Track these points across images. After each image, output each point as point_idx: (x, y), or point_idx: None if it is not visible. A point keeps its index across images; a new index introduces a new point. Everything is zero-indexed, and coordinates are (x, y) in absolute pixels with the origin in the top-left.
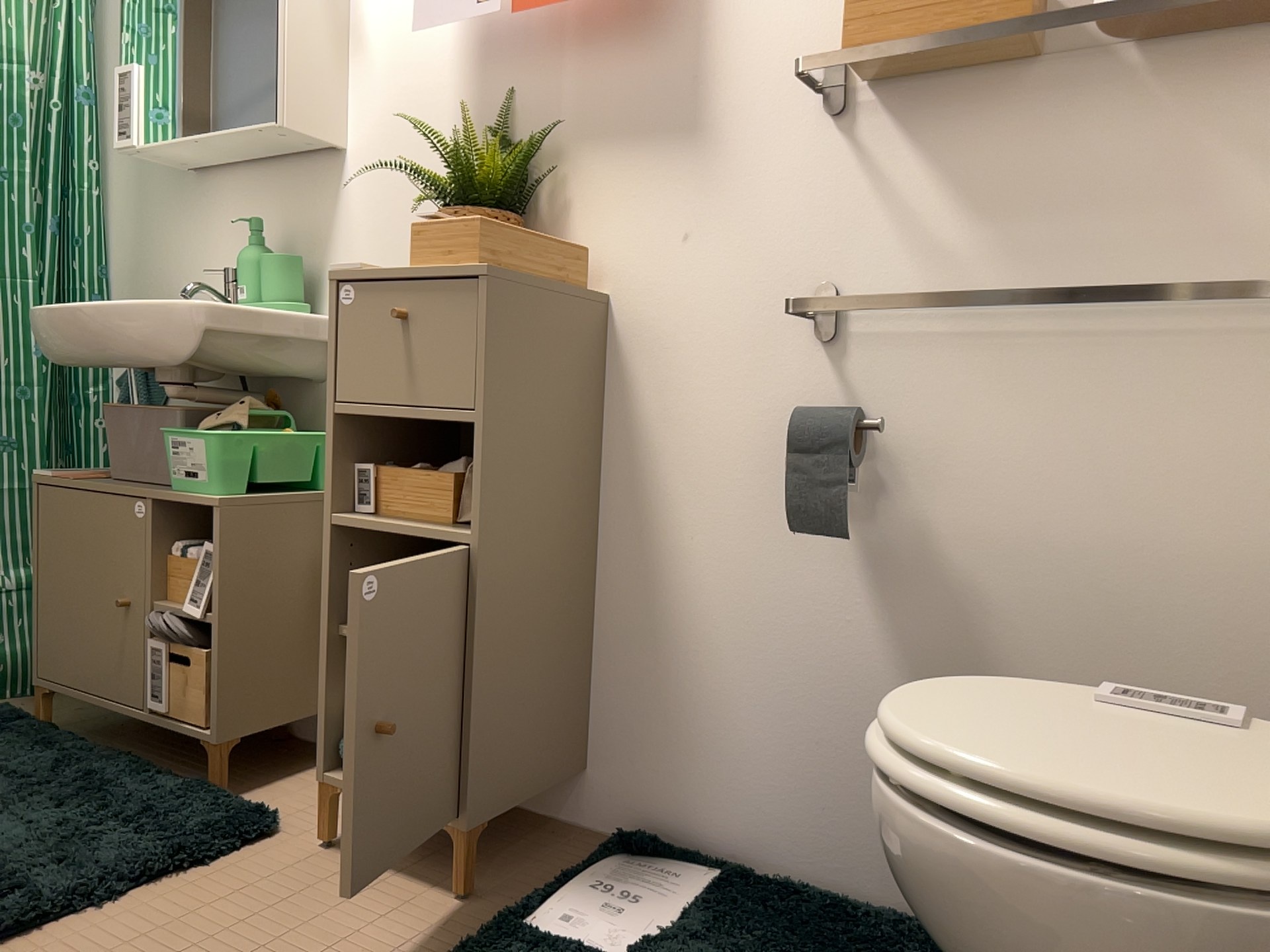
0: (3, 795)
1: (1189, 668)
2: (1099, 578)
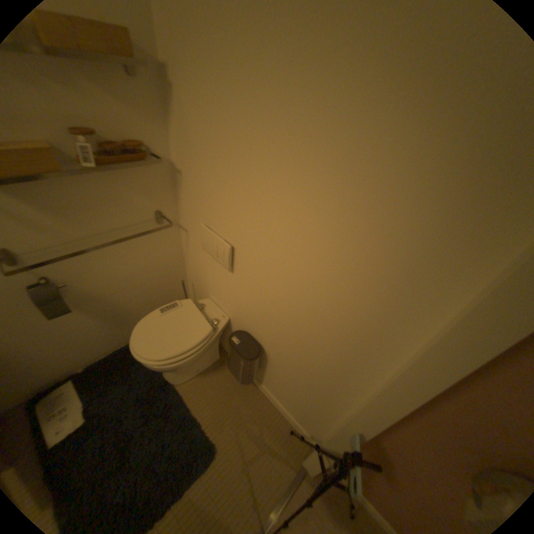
0: None
1: (150, 284)
2: (128, 280)
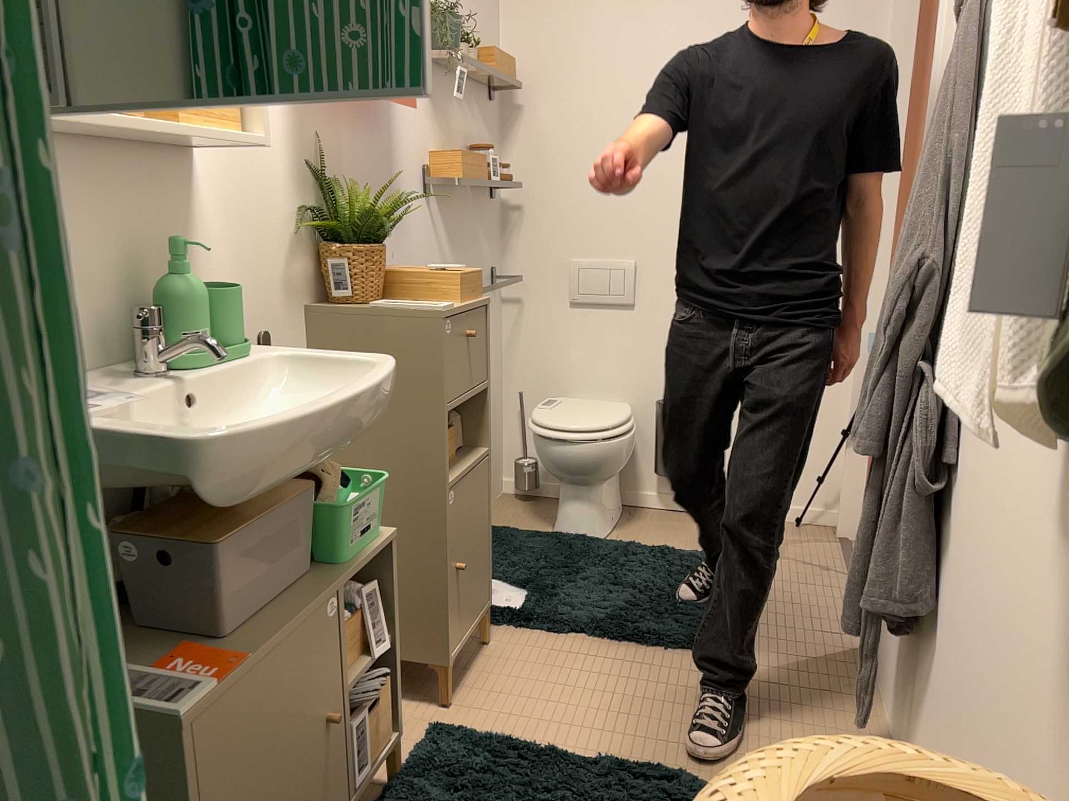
0: None
1: None
2: None
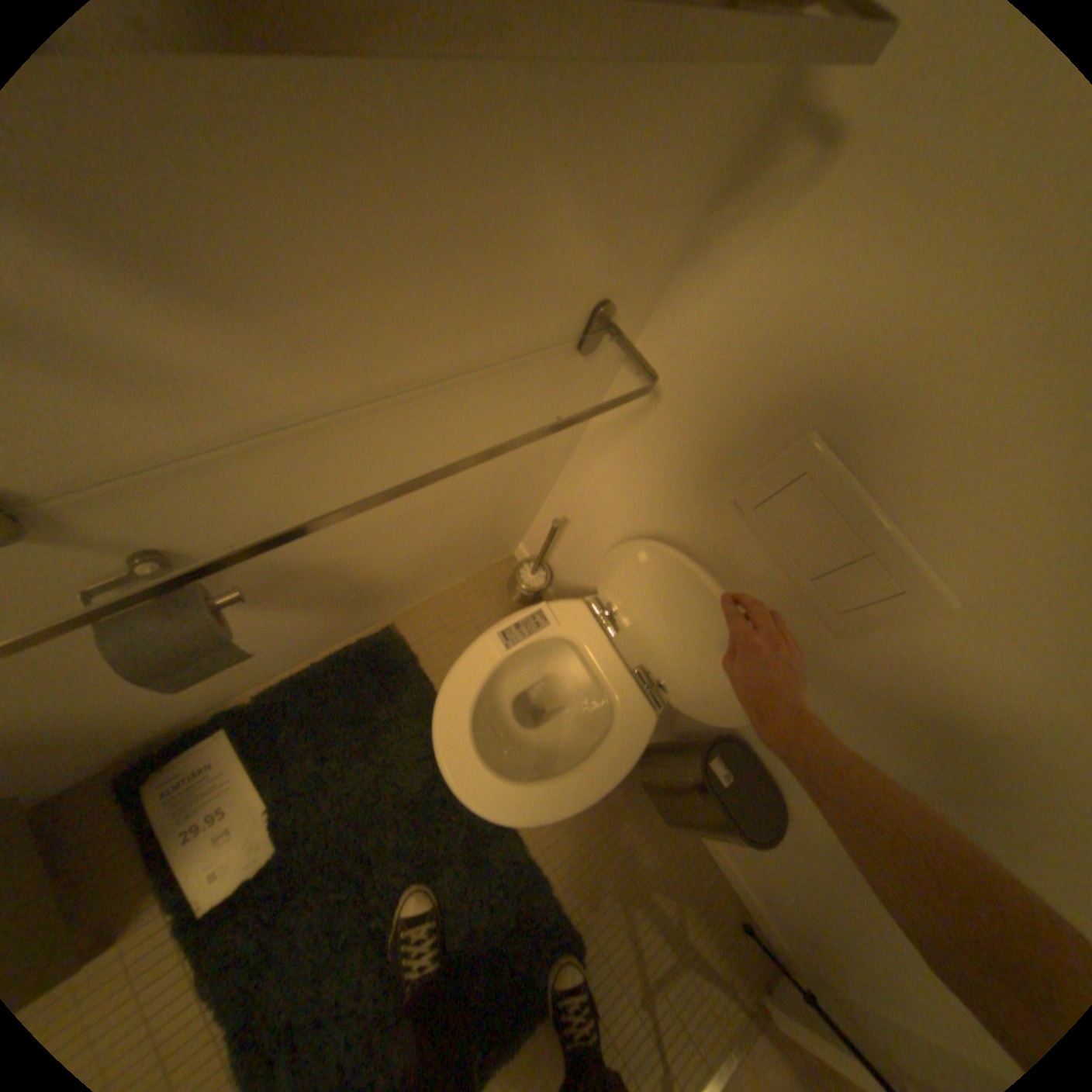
0: None
1: (464, 515)
2: (418, 513)
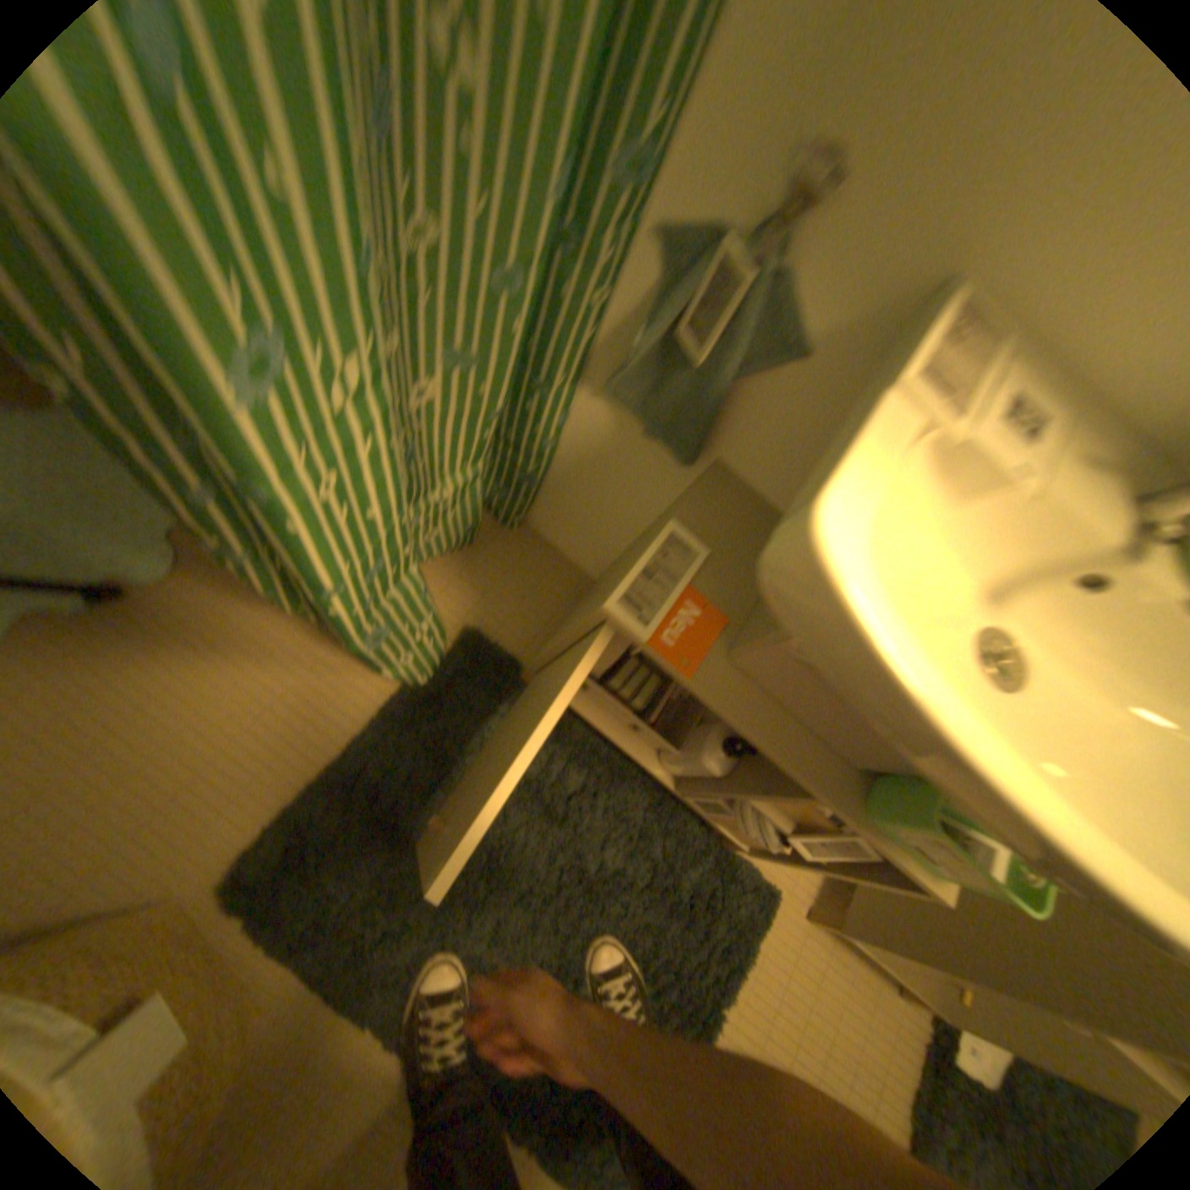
0: (584, 881)
1: None
2: None
